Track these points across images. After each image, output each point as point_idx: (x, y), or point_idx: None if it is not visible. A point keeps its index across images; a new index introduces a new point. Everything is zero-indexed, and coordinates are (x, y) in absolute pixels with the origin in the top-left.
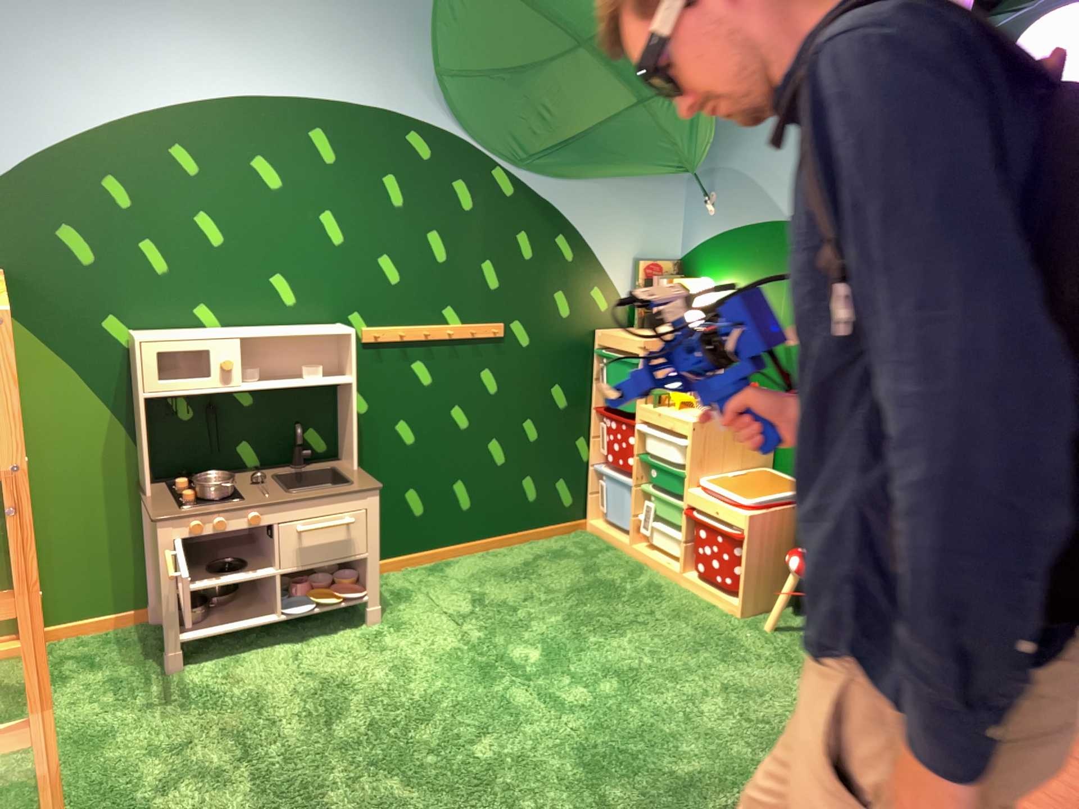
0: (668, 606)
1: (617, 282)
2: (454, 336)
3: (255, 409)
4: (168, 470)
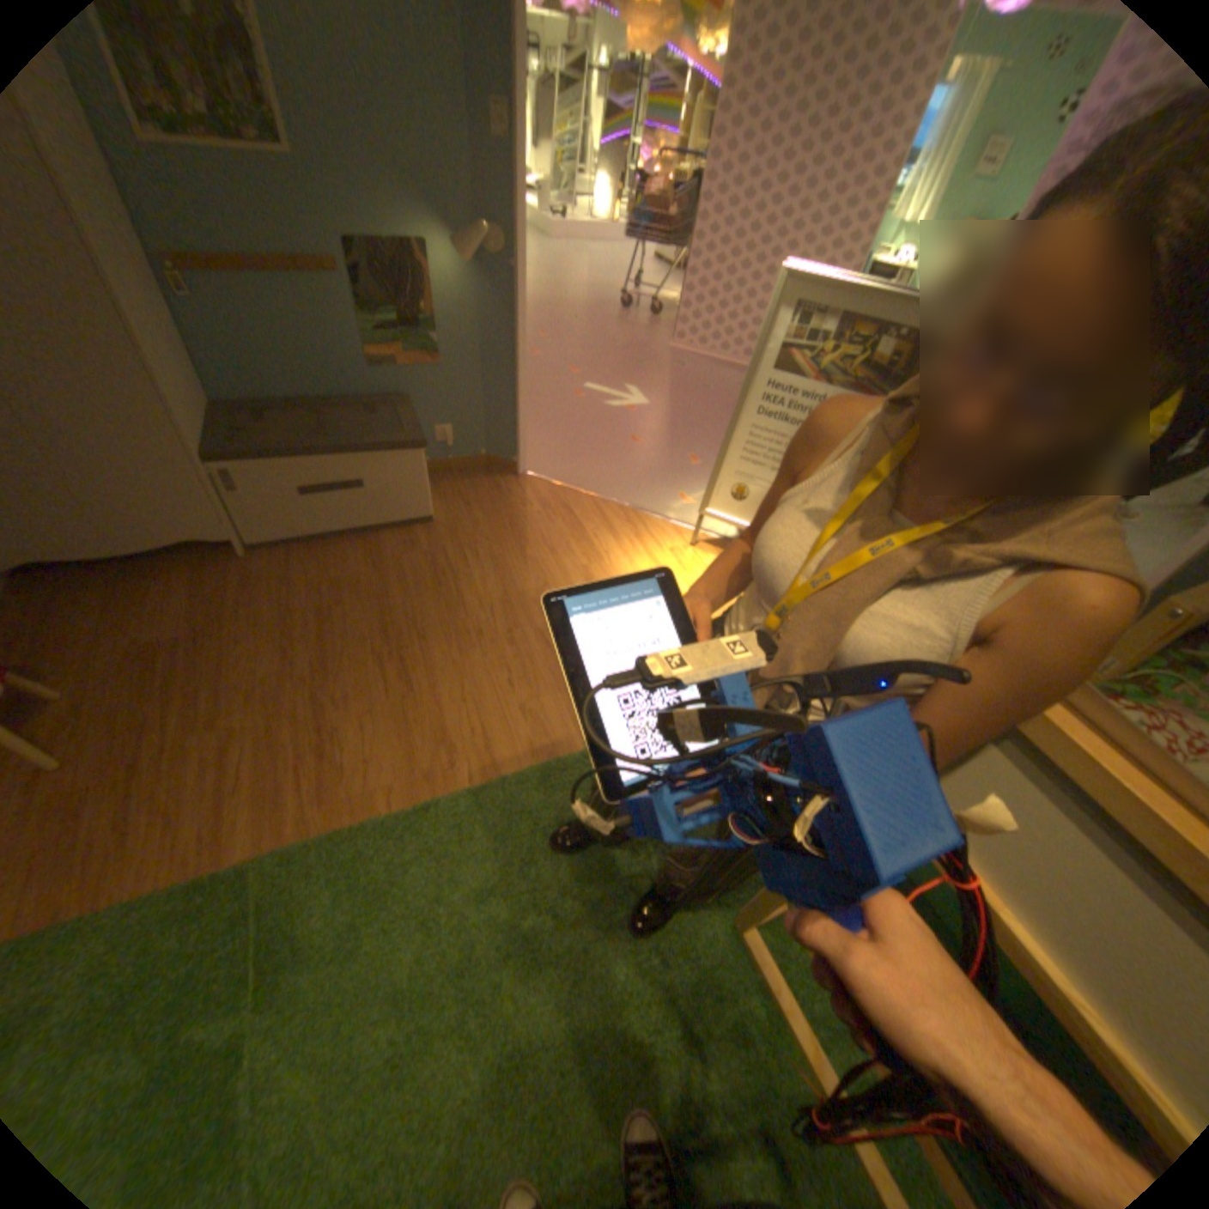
0: None
1: None
2: None
3: None
4: None
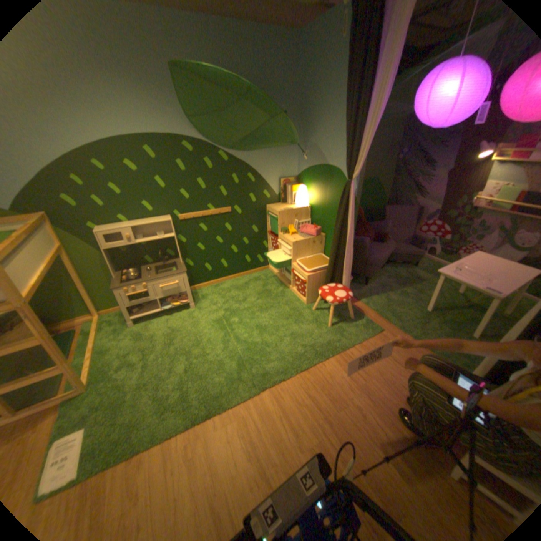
0: (285, 302)
1: (273, 187)
2: (212, 214)
3: (145, 246)
4: (120, 267)
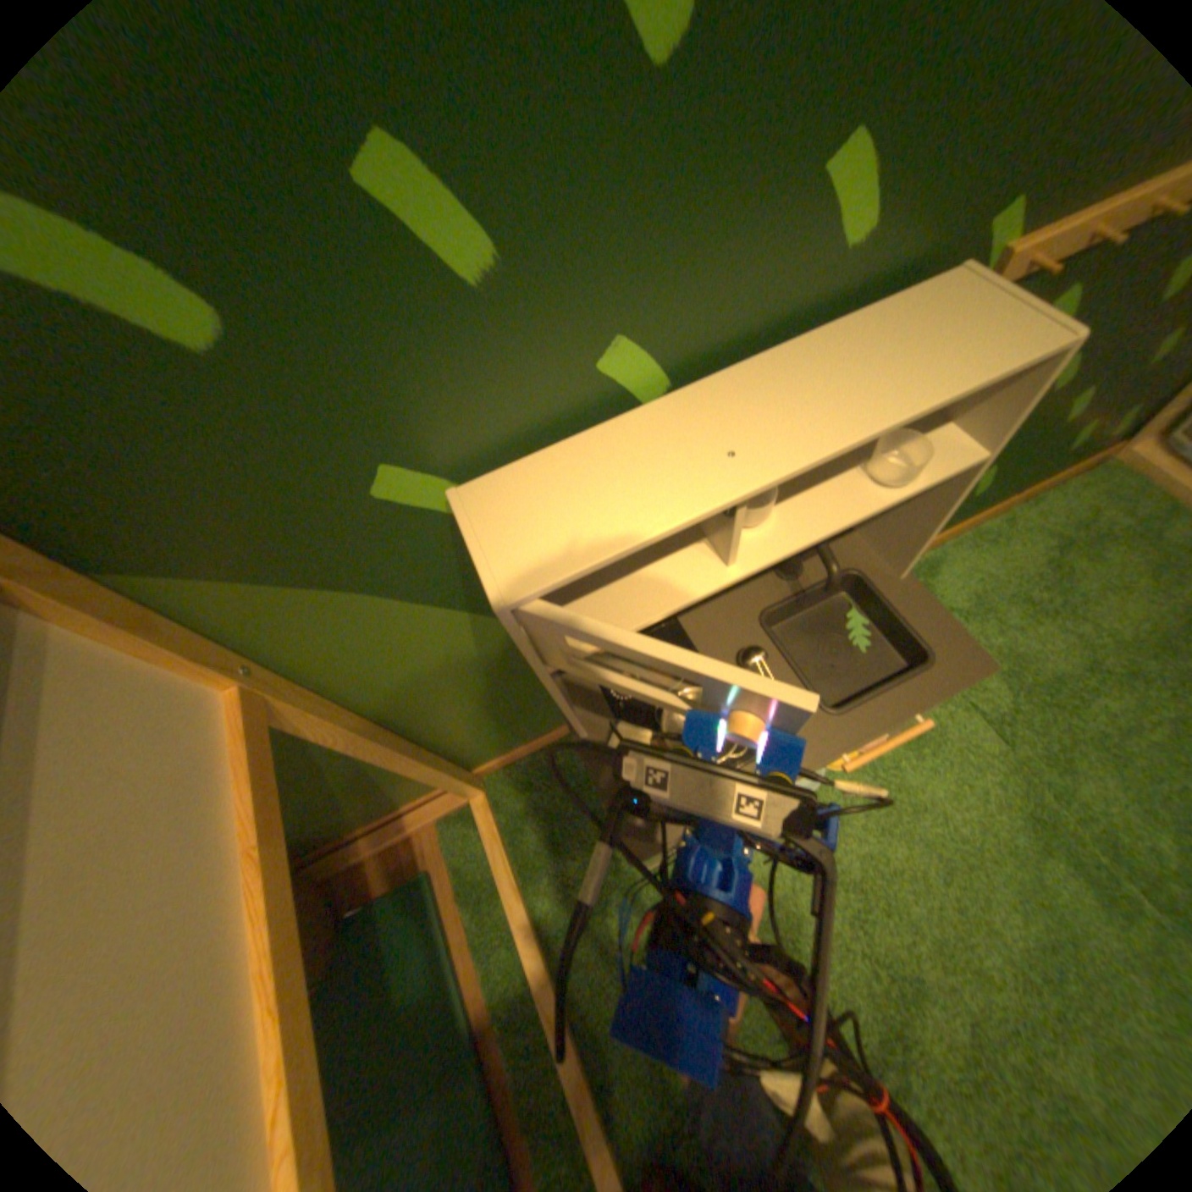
0: None
1: None
2: None
3: None
4: None
